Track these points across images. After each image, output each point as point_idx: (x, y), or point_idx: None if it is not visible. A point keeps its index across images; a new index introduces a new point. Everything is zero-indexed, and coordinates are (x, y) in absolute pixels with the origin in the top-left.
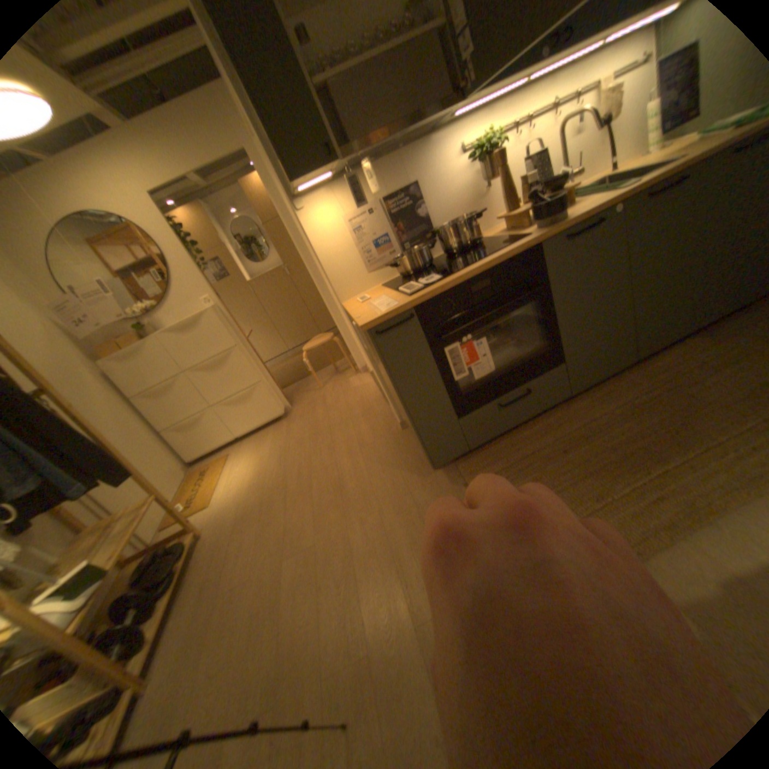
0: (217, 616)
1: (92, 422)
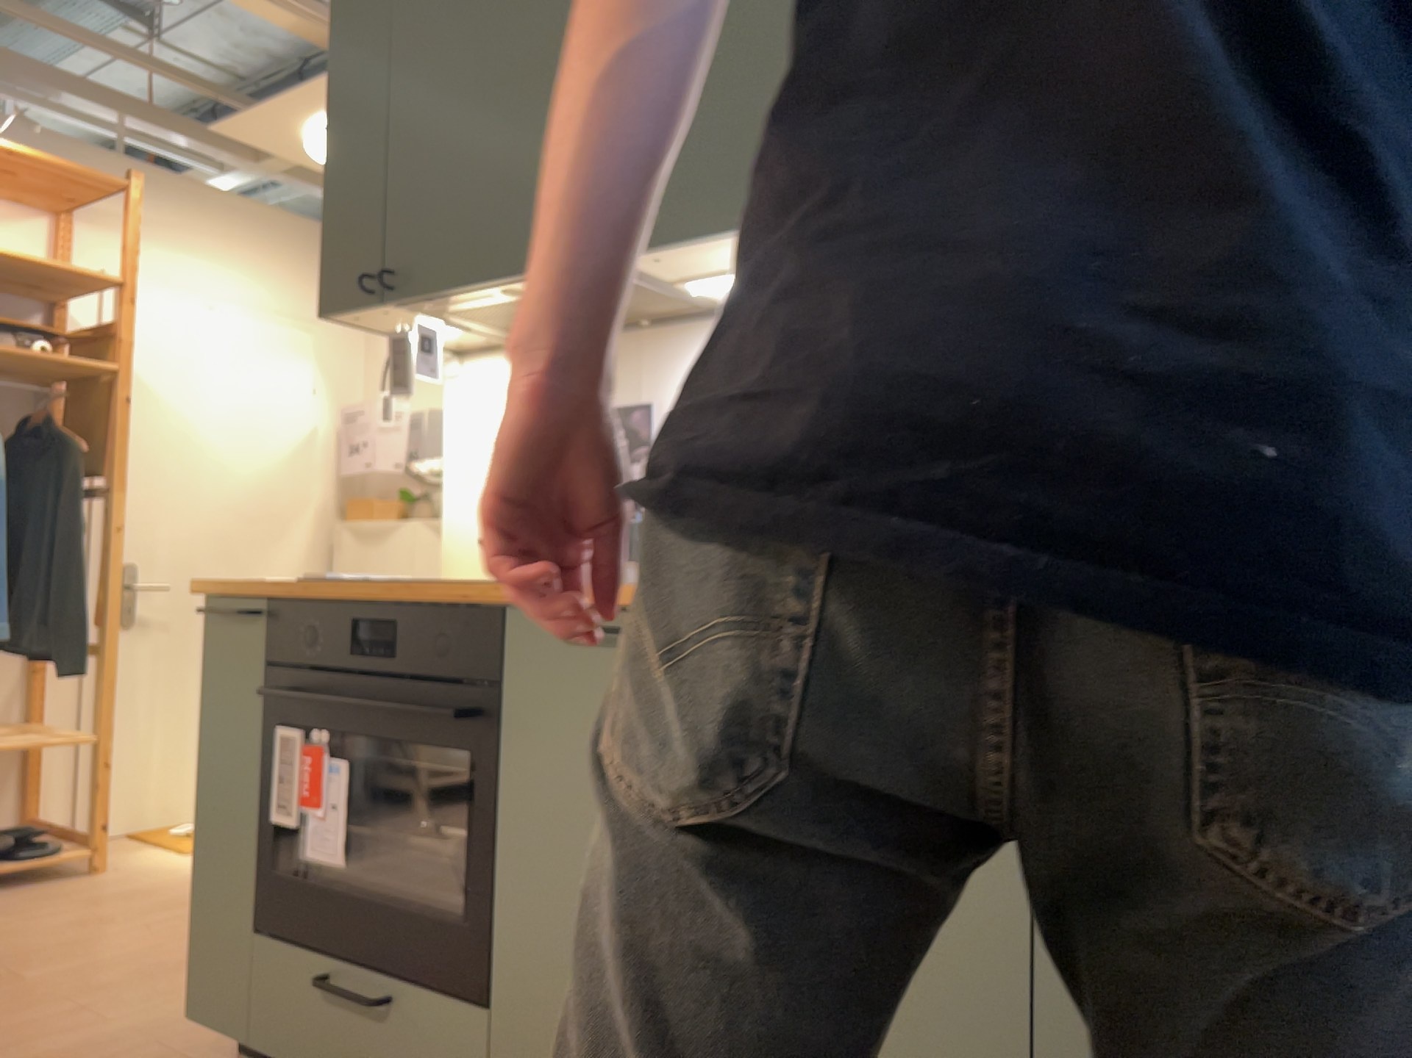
0: None
1: None
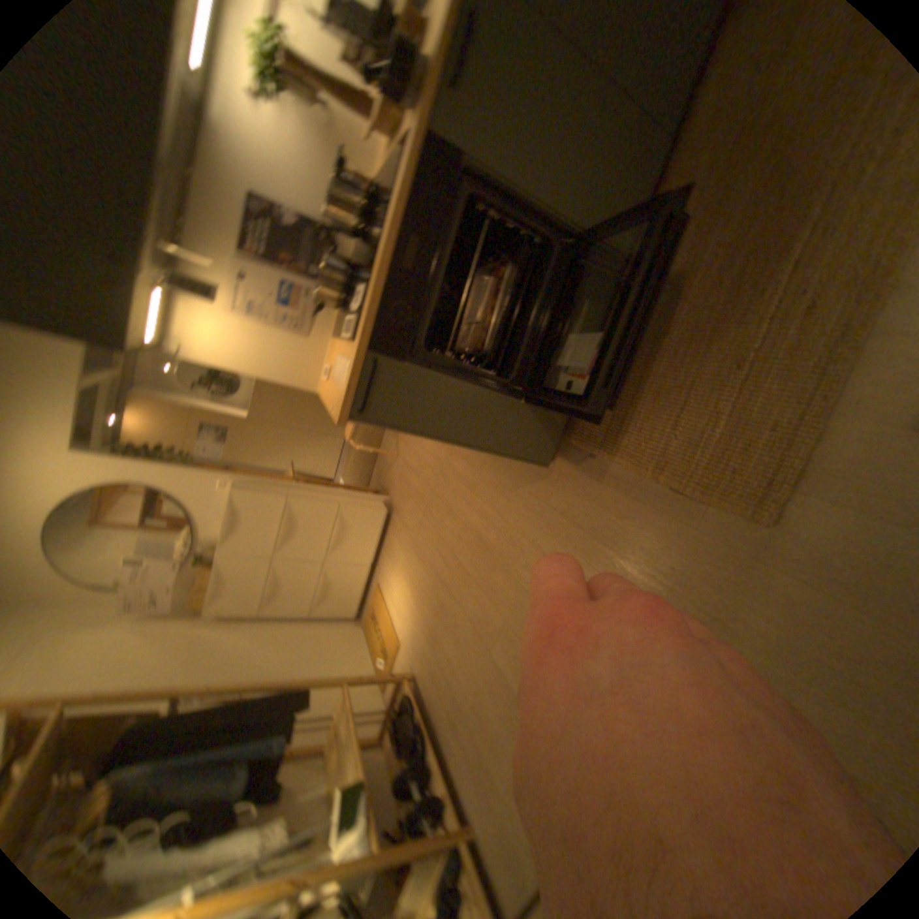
0: (475, 733)
1: (246, 659)
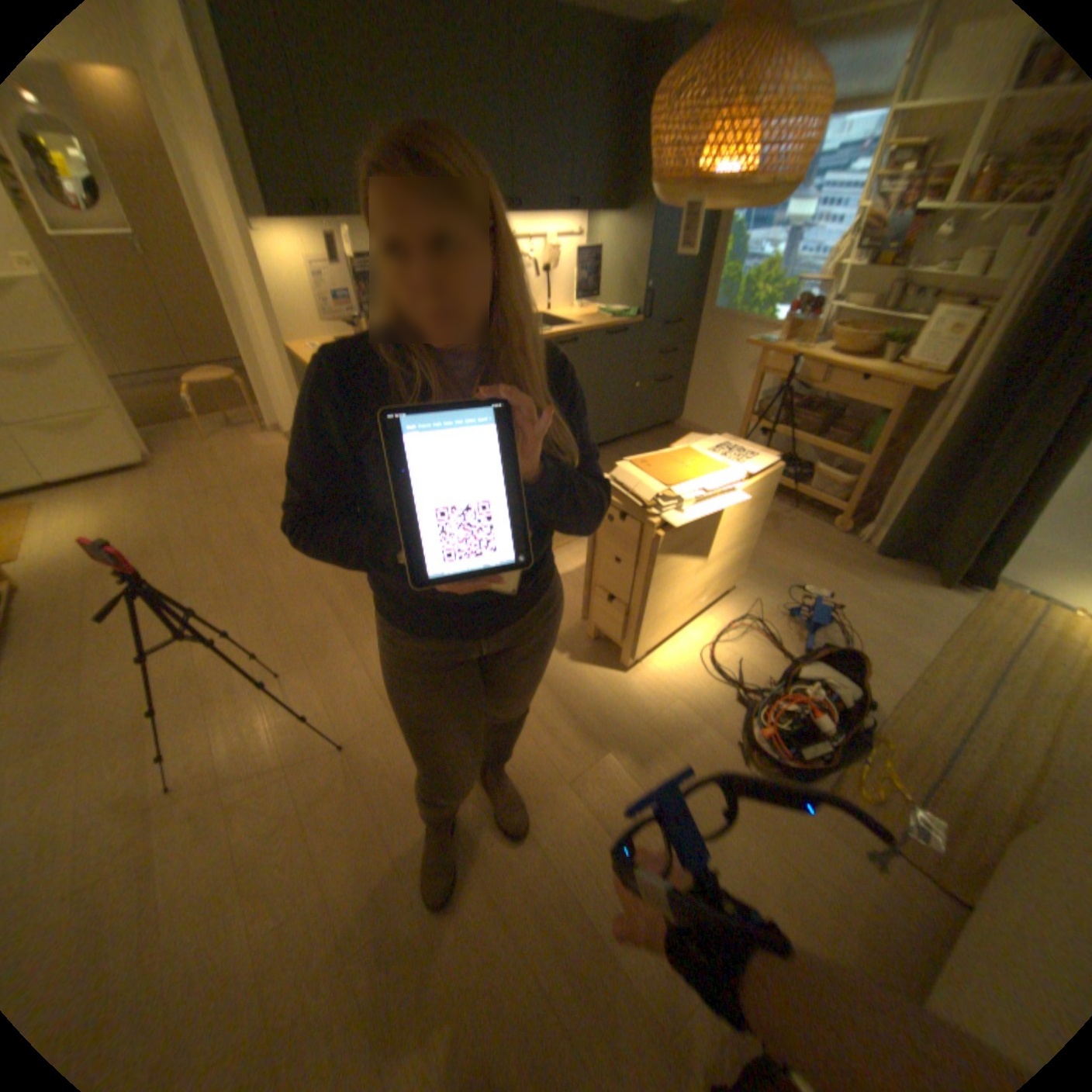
0: (93, 648)
1: None
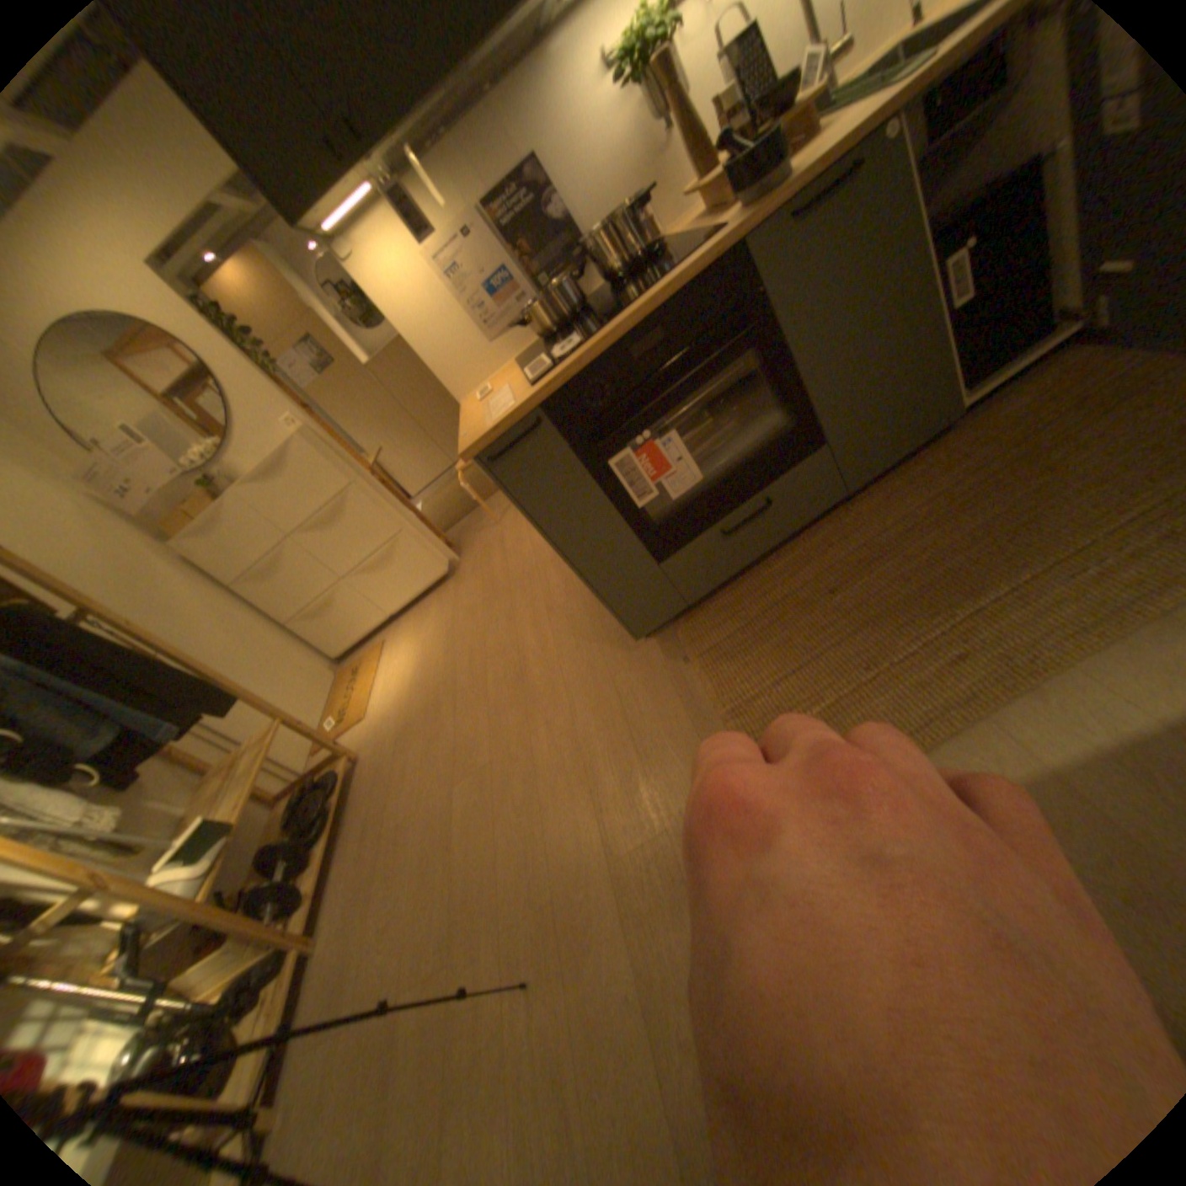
0: (383, 859)
1: (185, 629)
